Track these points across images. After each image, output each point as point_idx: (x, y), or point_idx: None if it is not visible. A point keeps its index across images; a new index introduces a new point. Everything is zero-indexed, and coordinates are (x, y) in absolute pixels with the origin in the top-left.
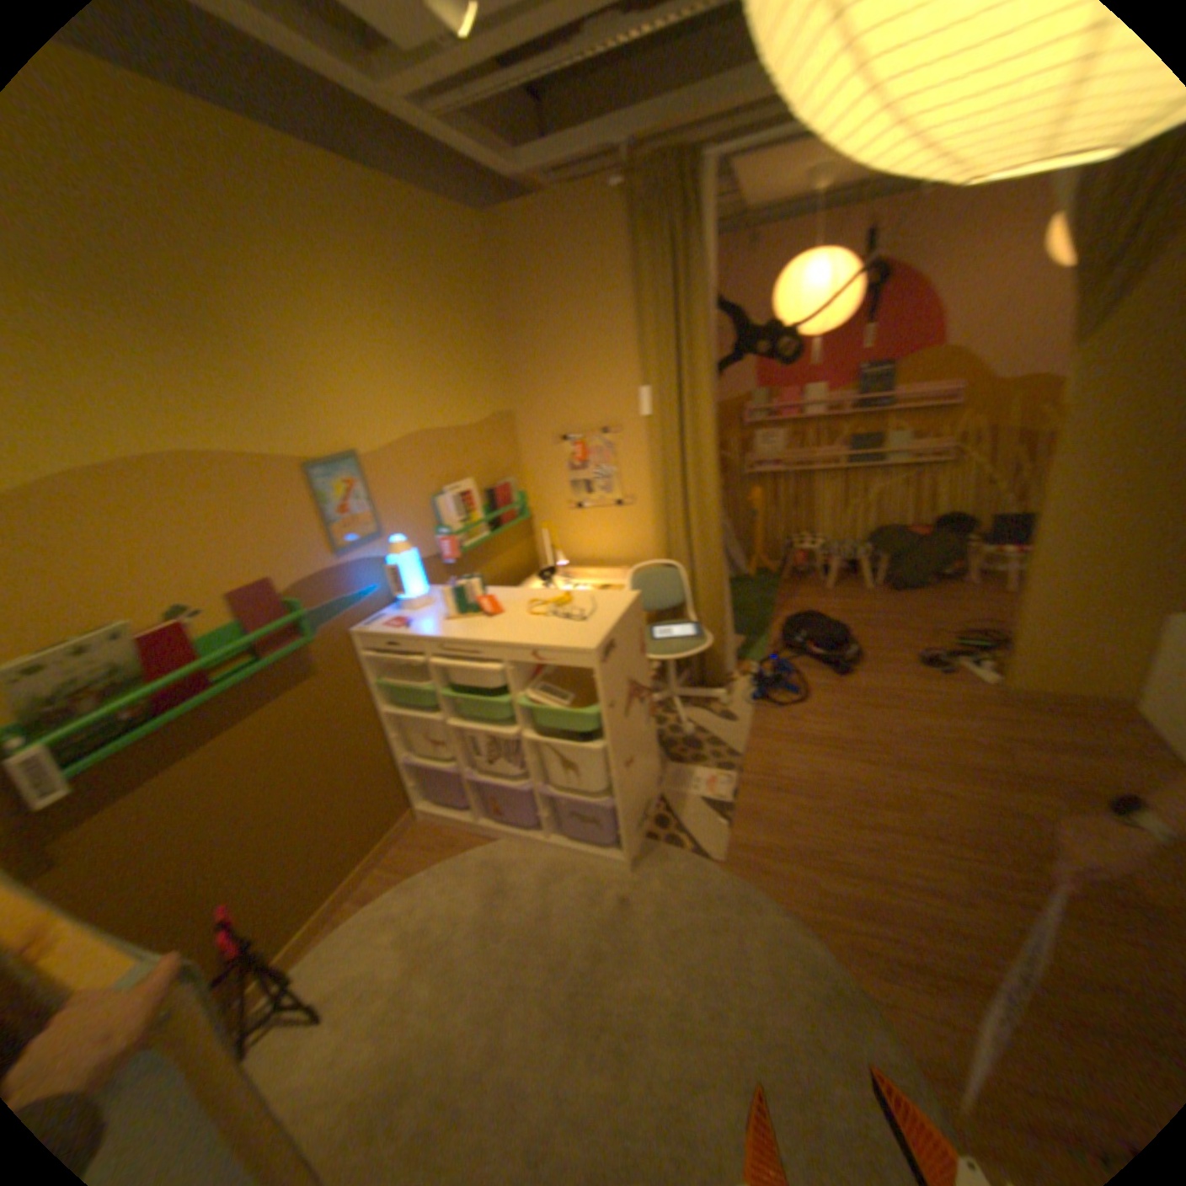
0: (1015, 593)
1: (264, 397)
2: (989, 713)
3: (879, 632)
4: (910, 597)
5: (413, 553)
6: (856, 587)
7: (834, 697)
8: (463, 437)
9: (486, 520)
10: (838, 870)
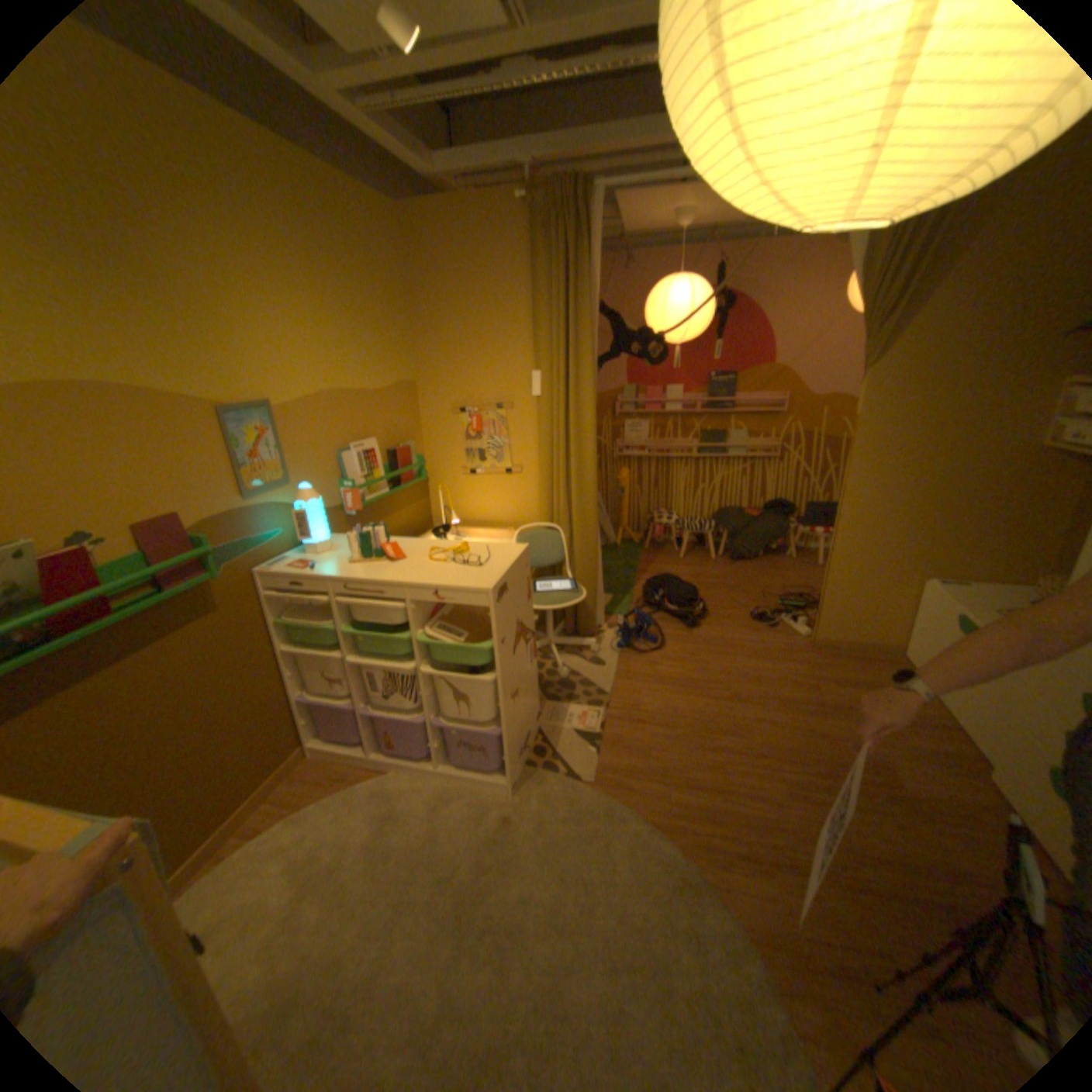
0: (821, 566)
1: (180, 340)
2: (801, 658)
3: (719, 593)
4: (744, 566)
5: (318, 501)
6: (702, 557)
7: (684, 645)
8: (368, 400)
9: (385, 478)
10: (686, 785)
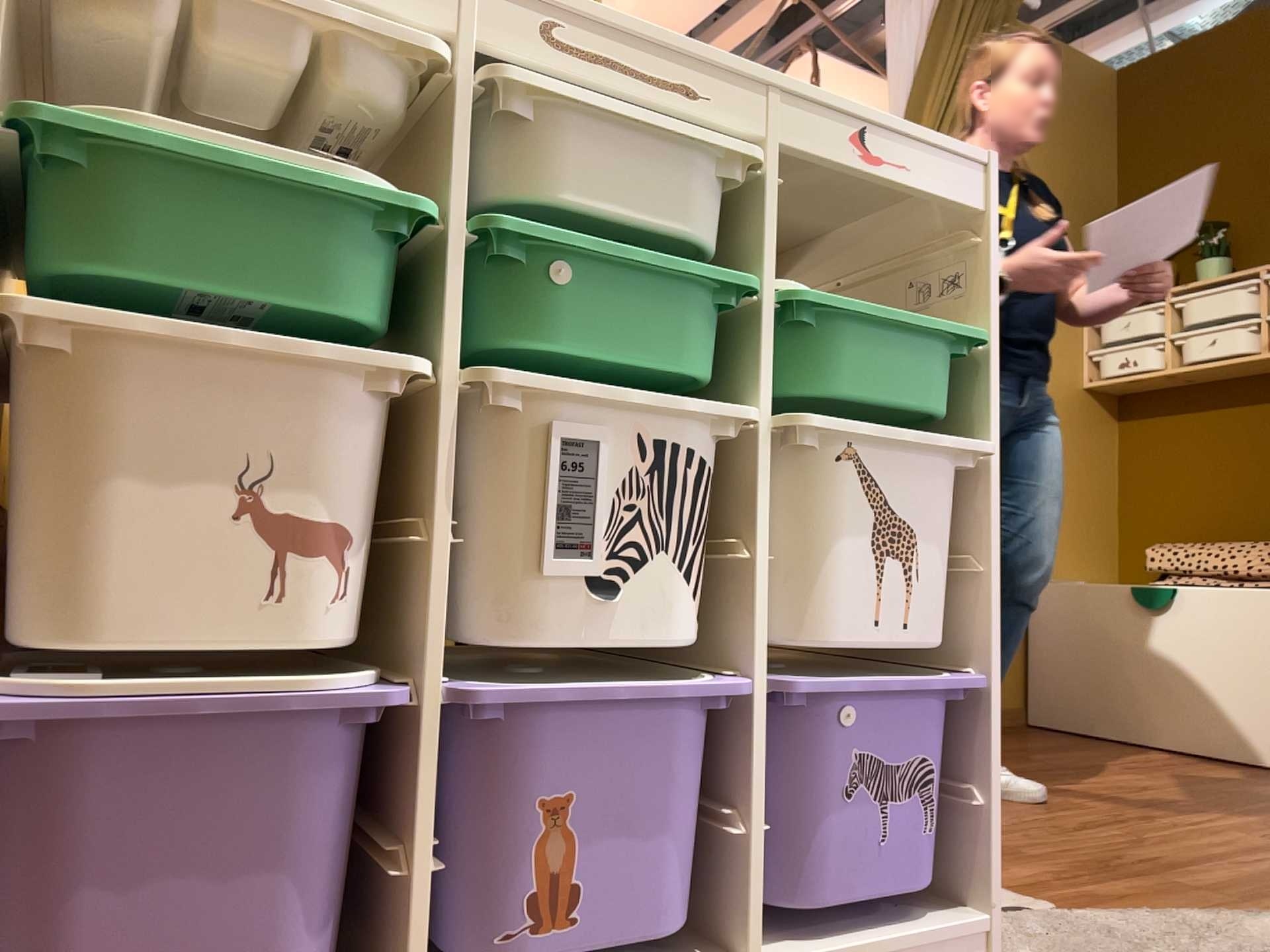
0: None
1: None
2: None
3: None
4: None
5: None
6: None
7: None
8: None
9: None
10: (1150, 859)
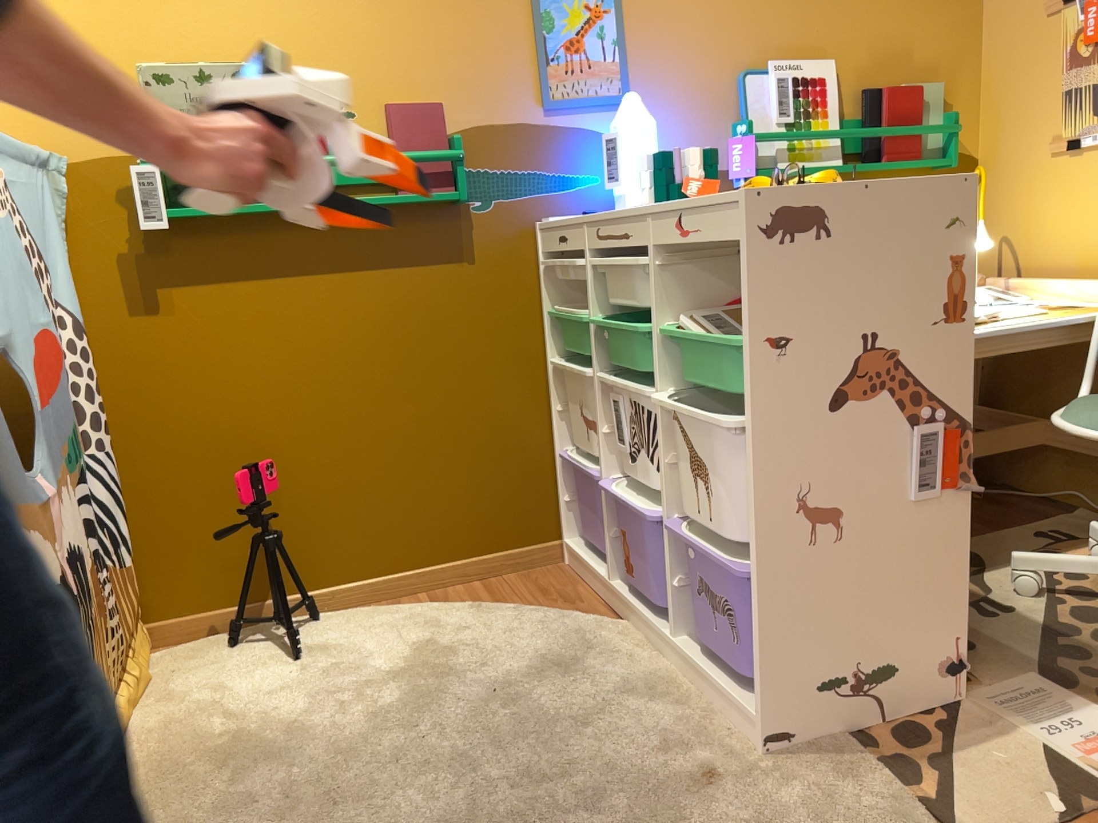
0: None
1: None
2: None
3: None
4: None
5: (642, 120)
6: None
7: None
8: None
9: (836, 136)
10: None
